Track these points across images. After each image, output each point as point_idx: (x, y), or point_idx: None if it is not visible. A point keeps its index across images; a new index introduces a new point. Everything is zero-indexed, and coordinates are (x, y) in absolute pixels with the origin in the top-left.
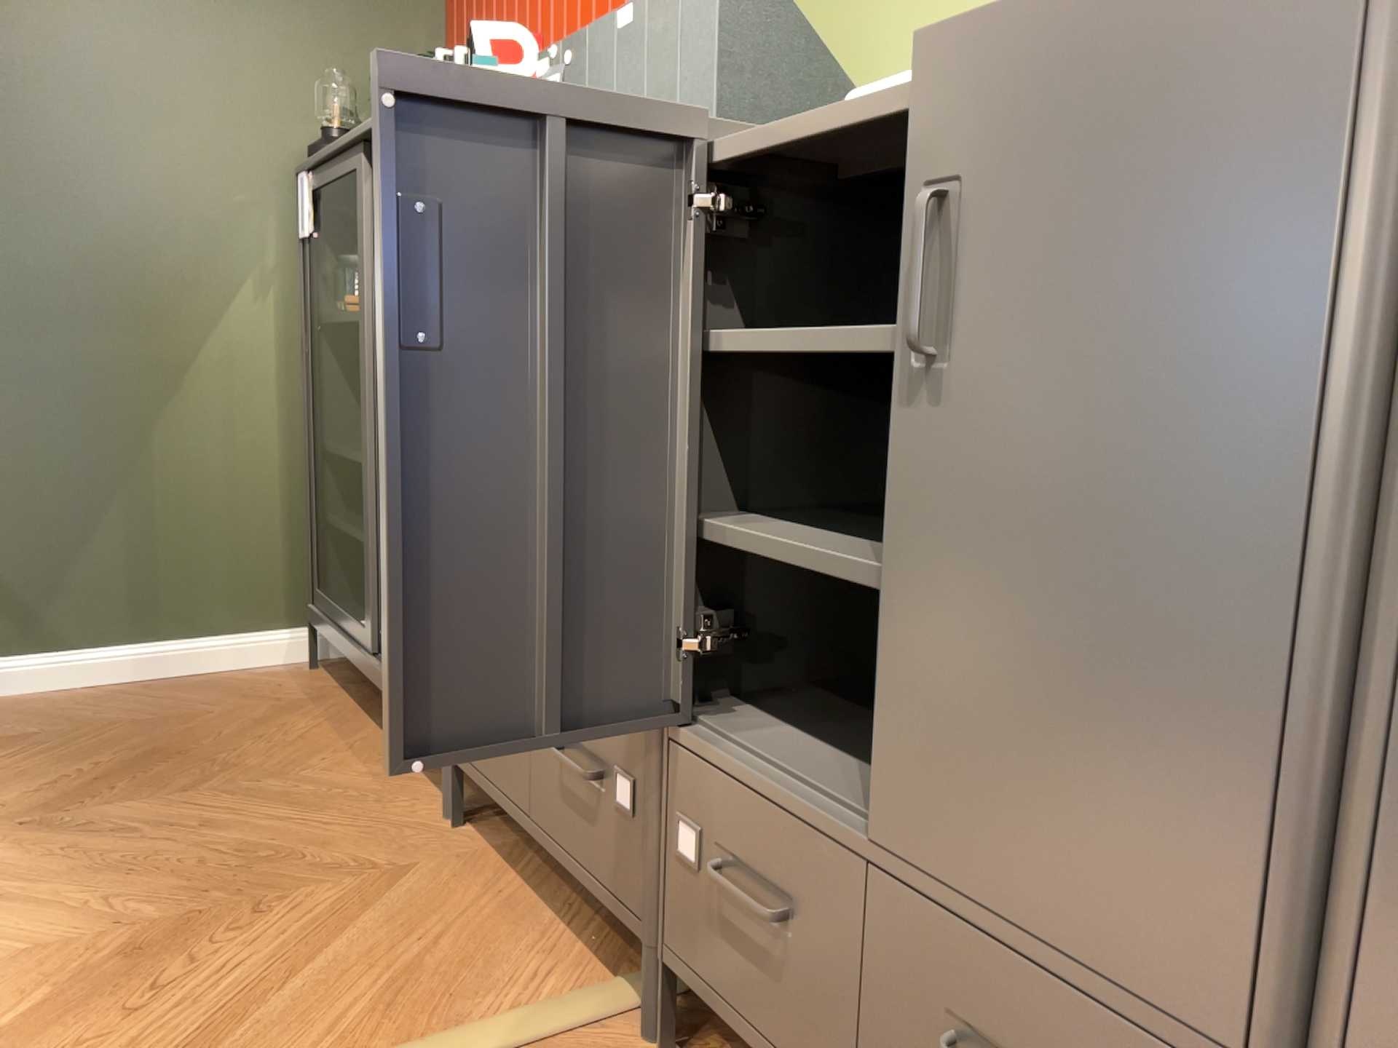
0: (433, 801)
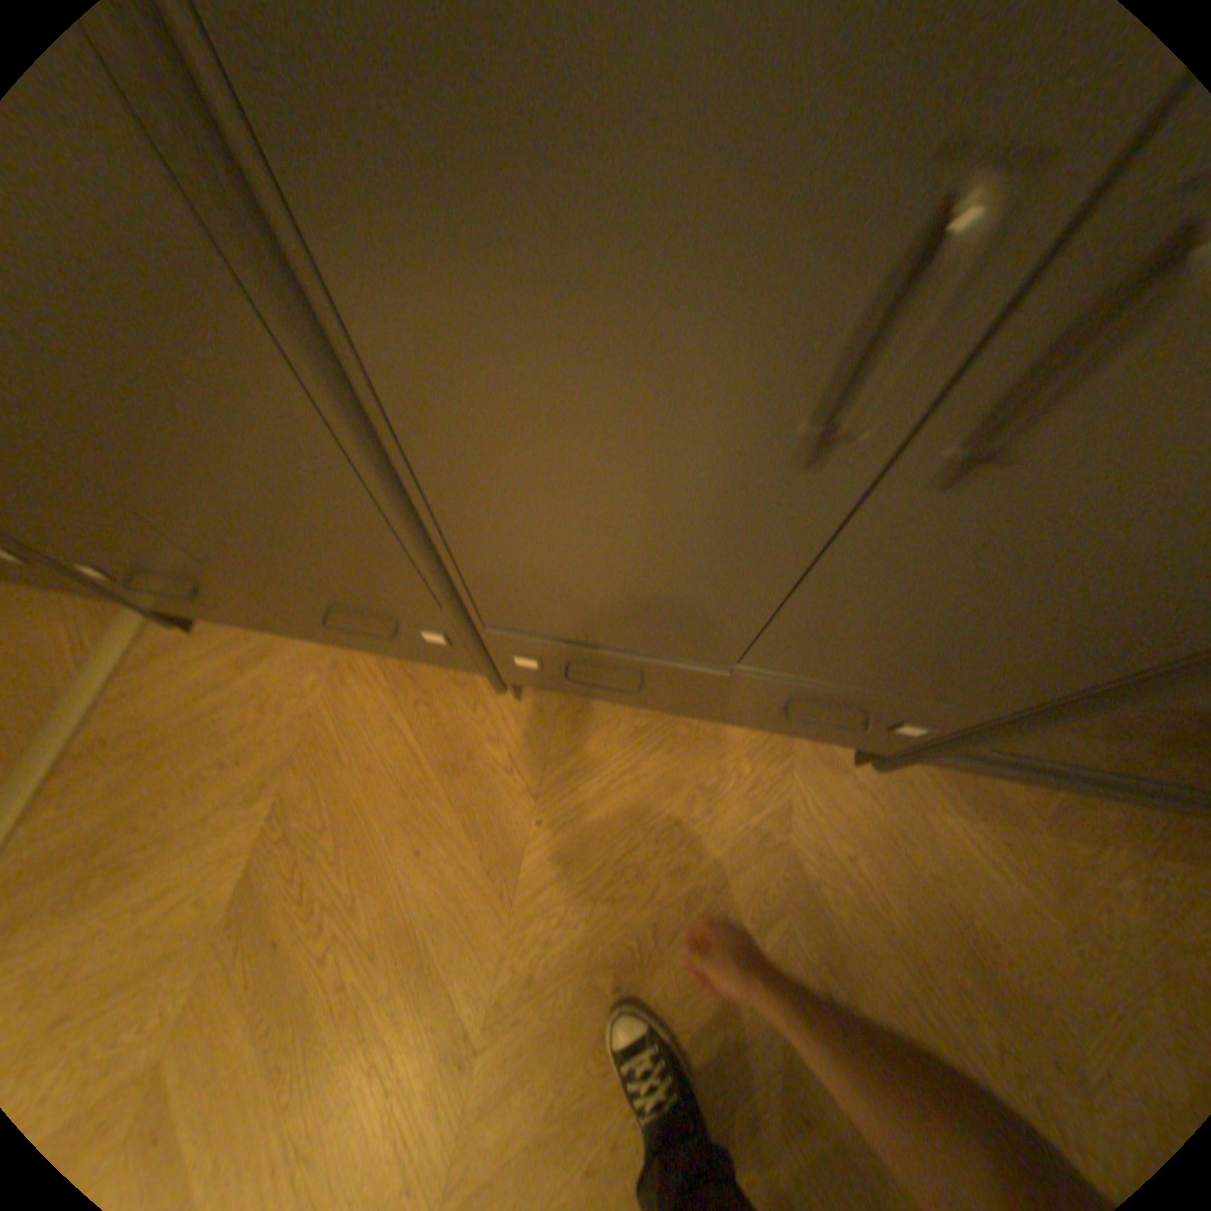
0: None
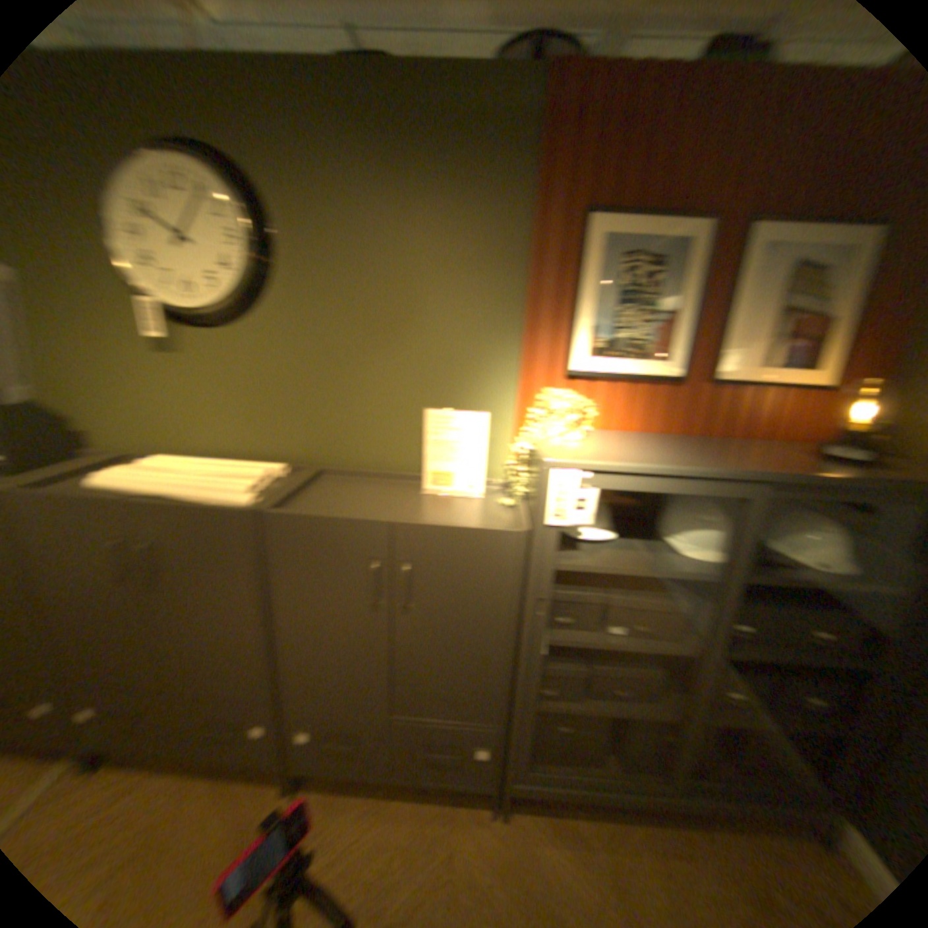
0: None
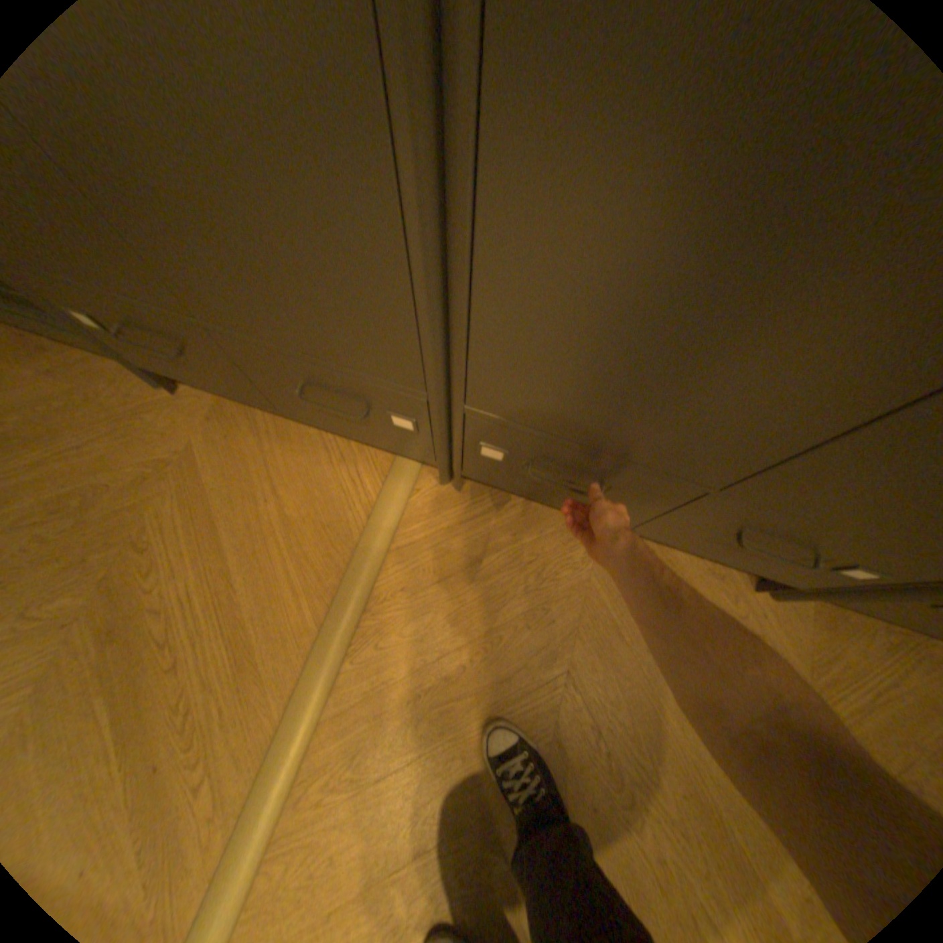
0: (126, 377)
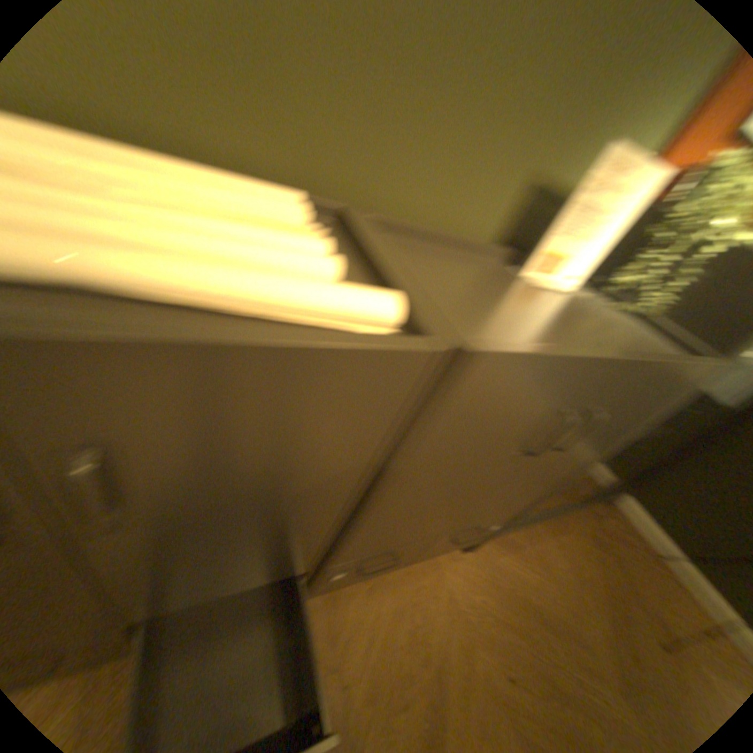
0: None
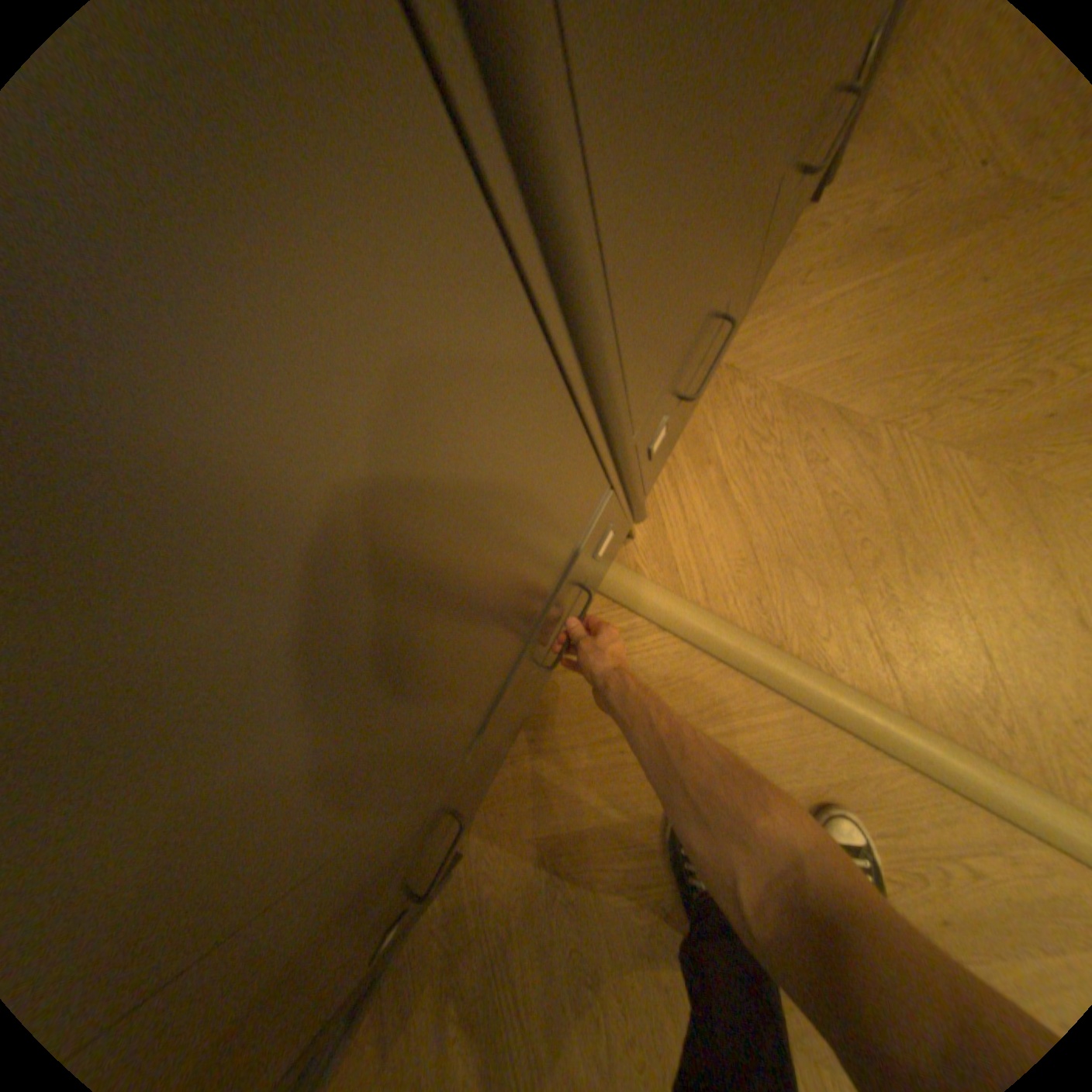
0: None
